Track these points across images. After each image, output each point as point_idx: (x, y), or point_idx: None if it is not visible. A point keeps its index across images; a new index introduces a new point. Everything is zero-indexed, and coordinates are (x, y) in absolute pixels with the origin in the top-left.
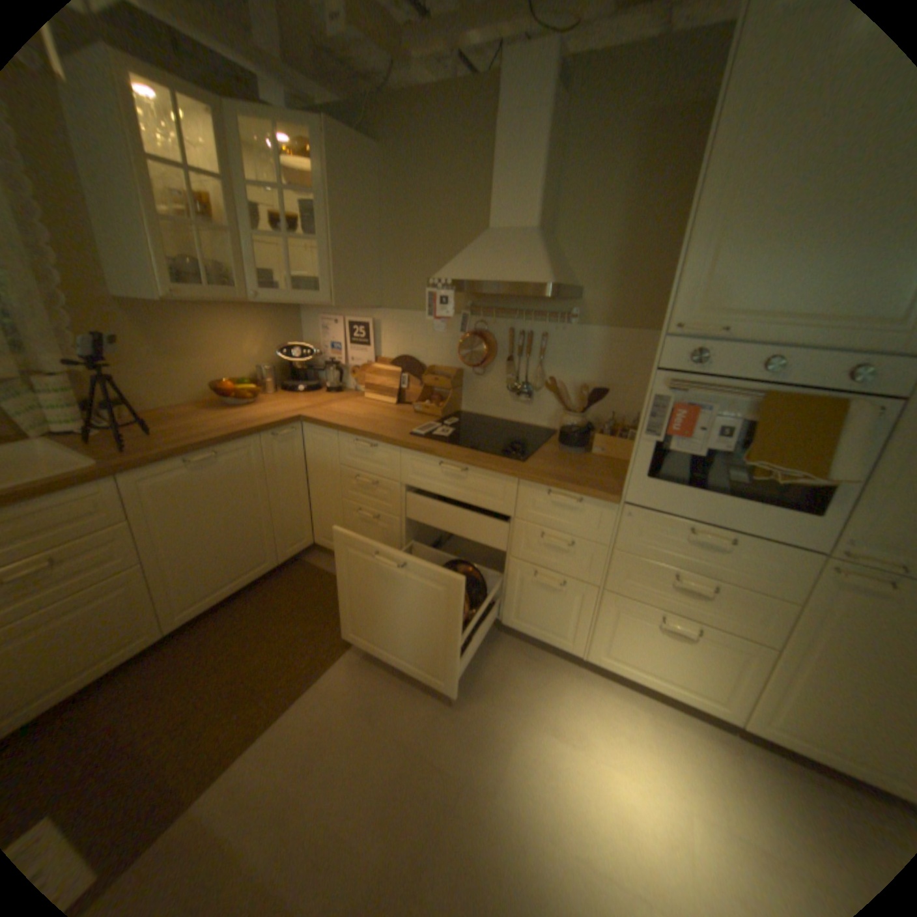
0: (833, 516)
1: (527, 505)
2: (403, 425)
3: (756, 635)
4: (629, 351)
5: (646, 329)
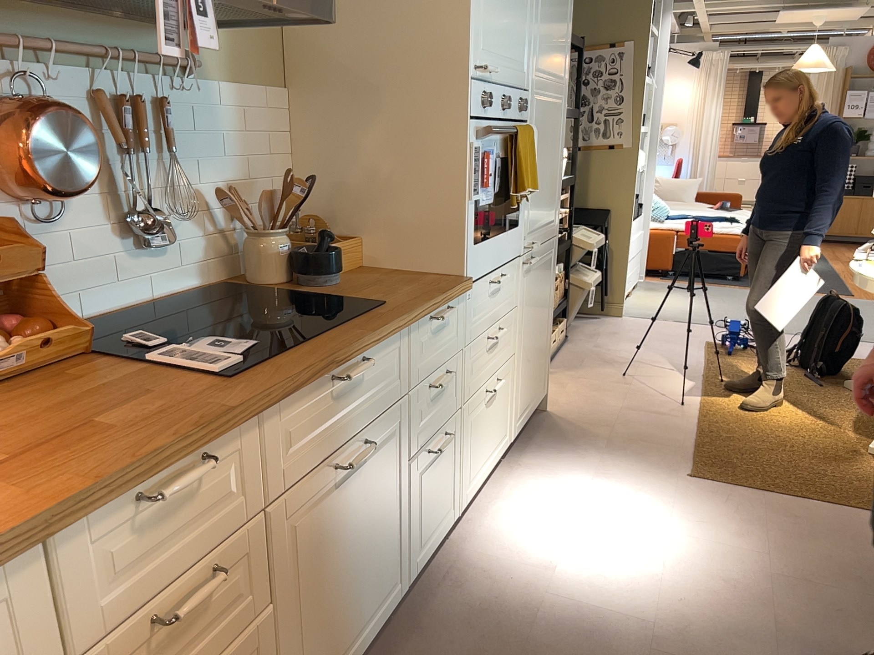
0: (521, 223)
1: (416, 359)
2: (124, 393)
3: (510, 351)
4: (265, 121)
5: (272, 87)
